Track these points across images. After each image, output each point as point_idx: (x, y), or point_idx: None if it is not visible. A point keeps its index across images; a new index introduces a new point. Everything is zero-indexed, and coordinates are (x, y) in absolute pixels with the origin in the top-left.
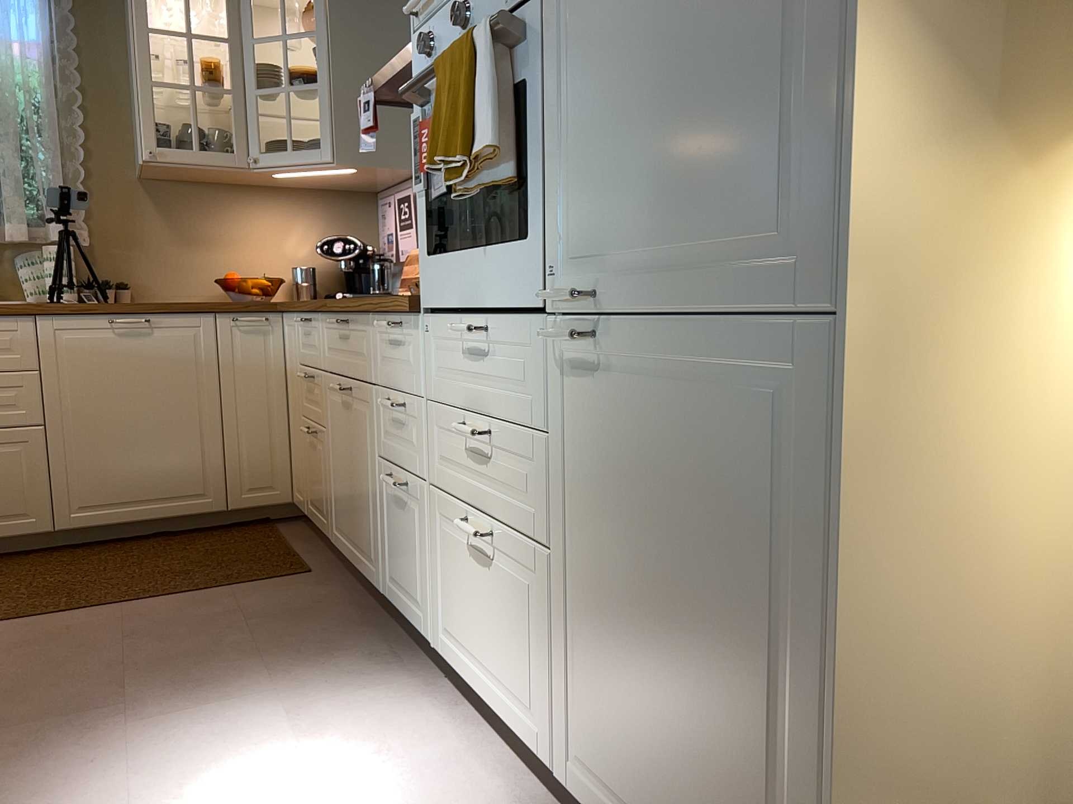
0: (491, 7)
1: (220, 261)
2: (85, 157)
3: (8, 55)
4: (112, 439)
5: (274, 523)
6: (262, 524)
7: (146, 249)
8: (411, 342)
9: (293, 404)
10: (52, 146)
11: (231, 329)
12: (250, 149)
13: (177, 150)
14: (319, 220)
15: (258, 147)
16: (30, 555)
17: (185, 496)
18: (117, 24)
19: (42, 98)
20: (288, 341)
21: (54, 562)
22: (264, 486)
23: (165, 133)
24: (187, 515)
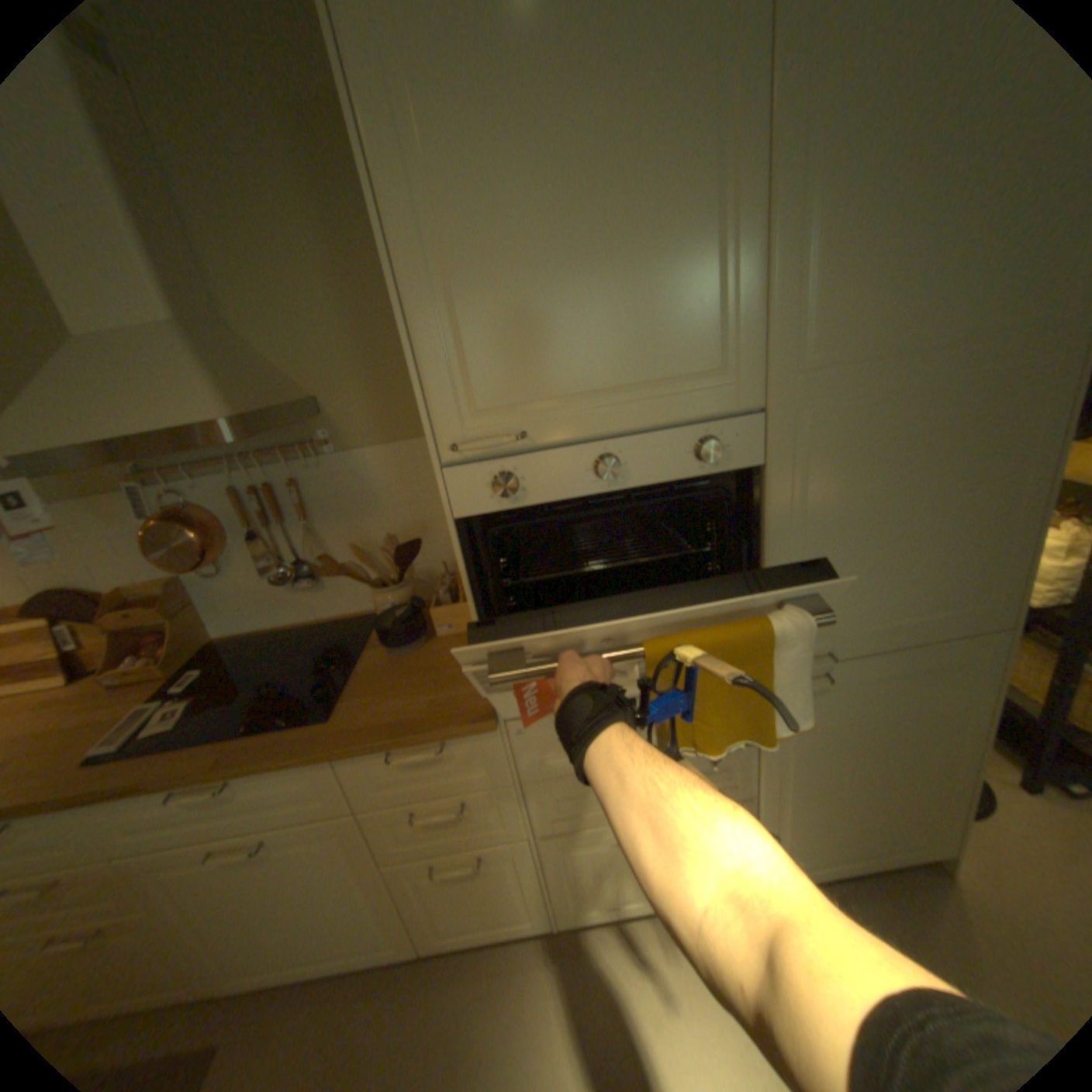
0: (656, 466)
1: None
2: None
3: None
4: None
5: None
6: None
7: None
8: (465, 754)
9: None
10: None
11: None
12: None
13: None
14: None
15: None
16: None
17: None
18: None
19: None
20: None
21: None
22: None
23: None
24: None
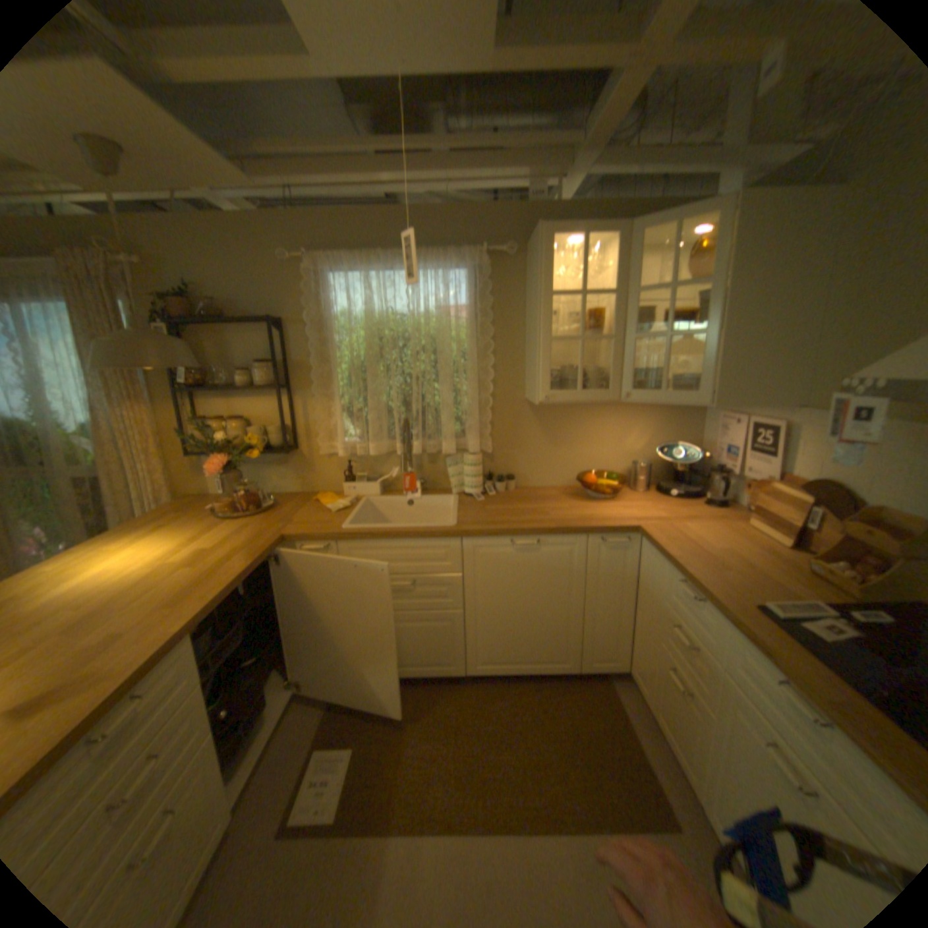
0: None
1: (576, 457)
2: (492, 390)
3: (447, 320)
4: (505, 622)
5: (611, 681)
6: (602, 682)
7: (526, 450)
8: None
9: (647, 617)
10: (472, 386)
11: (599, 547)
12: (621, 384)
13: (565, 392)
14: (656, 422)
15: (630, 385)
16: (449, 684)
17: (551, 663)
18: (518, 281)
19: (467, 348)
20: (647, 564)
21: (465, 704)
22: (609, 662)
23: (554, 378)
24: (552, 676)
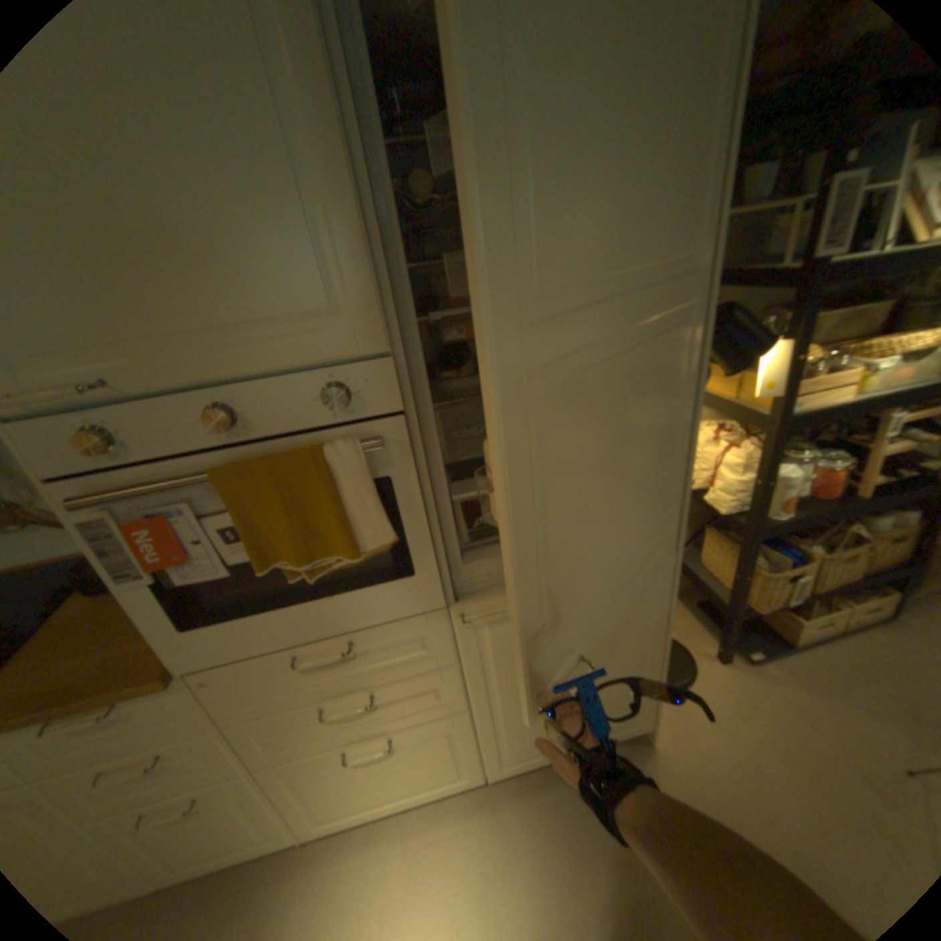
0: (281, 415)
1: None
2: None
3: None
4: None
5: None
6: None
7: None
8: (145, 711)
9: None
10: None
11: None
12: None
13: None
14: None
15: None
16: None
17: None
18: None
19: None
20: None
21: None
22: None
23: None
24: None
